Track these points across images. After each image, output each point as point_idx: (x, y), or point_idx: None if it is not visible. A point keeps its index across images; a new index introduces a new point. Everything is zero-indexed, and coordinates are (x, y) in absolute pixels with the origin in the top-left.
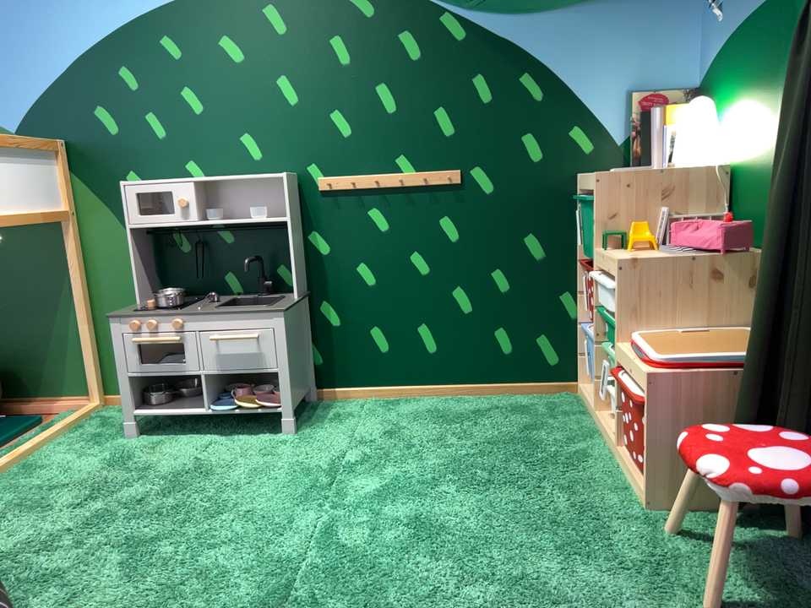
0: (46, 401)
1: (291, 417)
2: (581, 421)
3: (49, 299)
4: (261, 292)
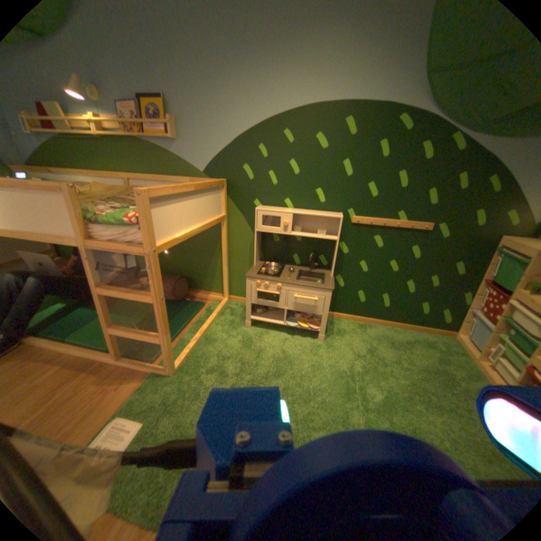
0: (203, 292)
1: (323, 332)
2: (466, 360)
3: (209, 251)
4: (311, 267)
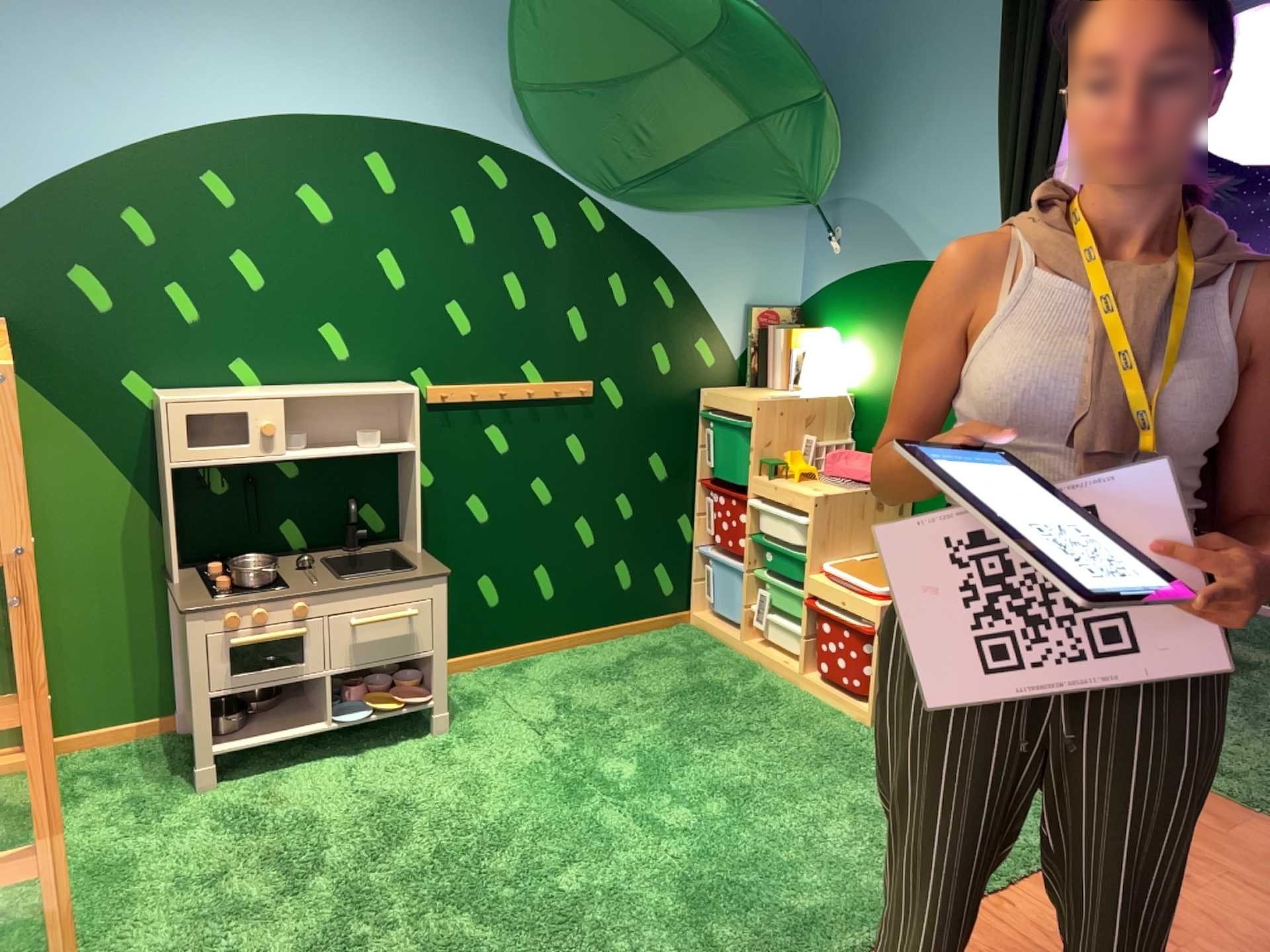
0: None
1: (449, 705)
2: (726, 651)
3: None
4: (360, 545)
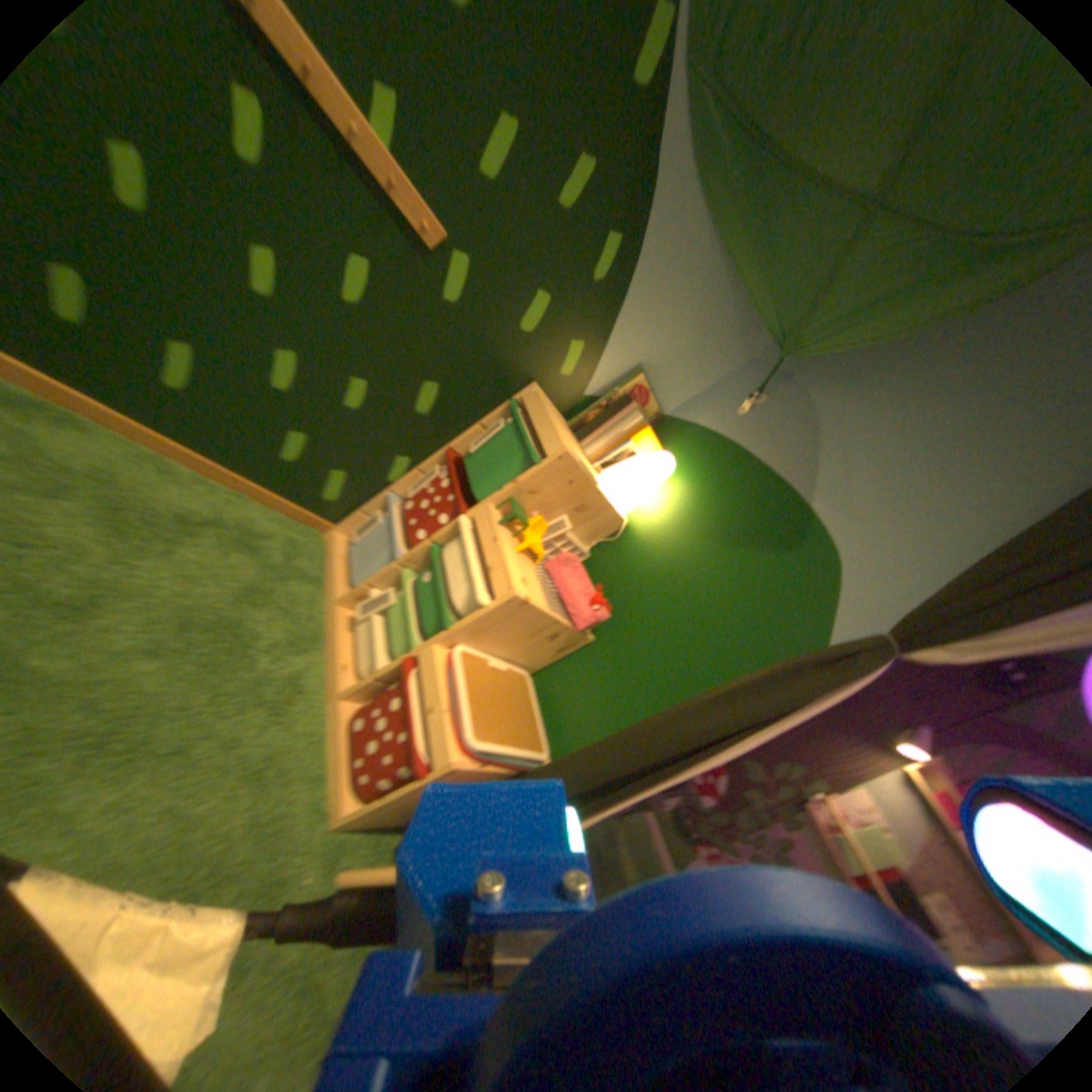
0: None
1: None
2: (315, 601)
3: None
4: None
